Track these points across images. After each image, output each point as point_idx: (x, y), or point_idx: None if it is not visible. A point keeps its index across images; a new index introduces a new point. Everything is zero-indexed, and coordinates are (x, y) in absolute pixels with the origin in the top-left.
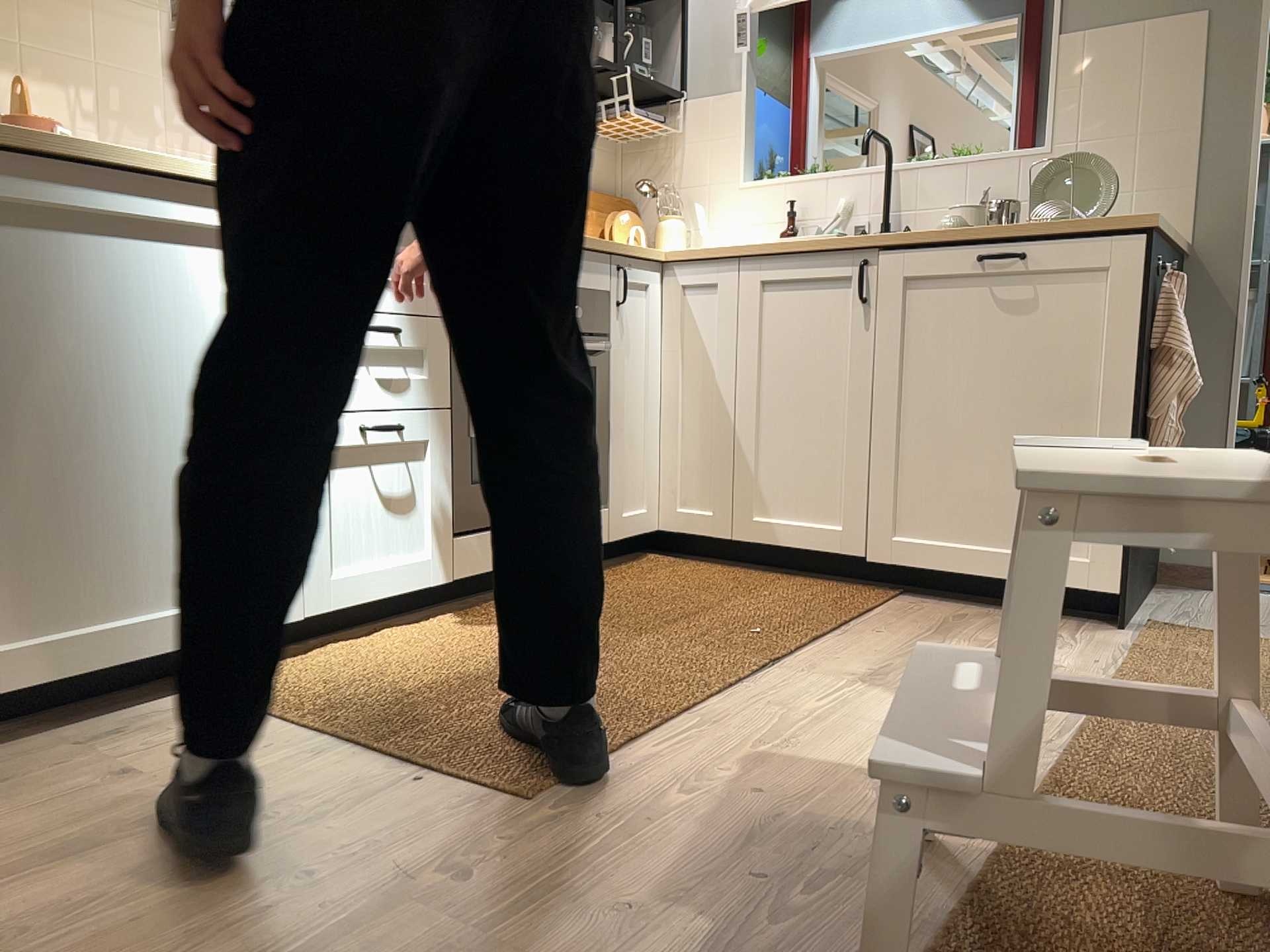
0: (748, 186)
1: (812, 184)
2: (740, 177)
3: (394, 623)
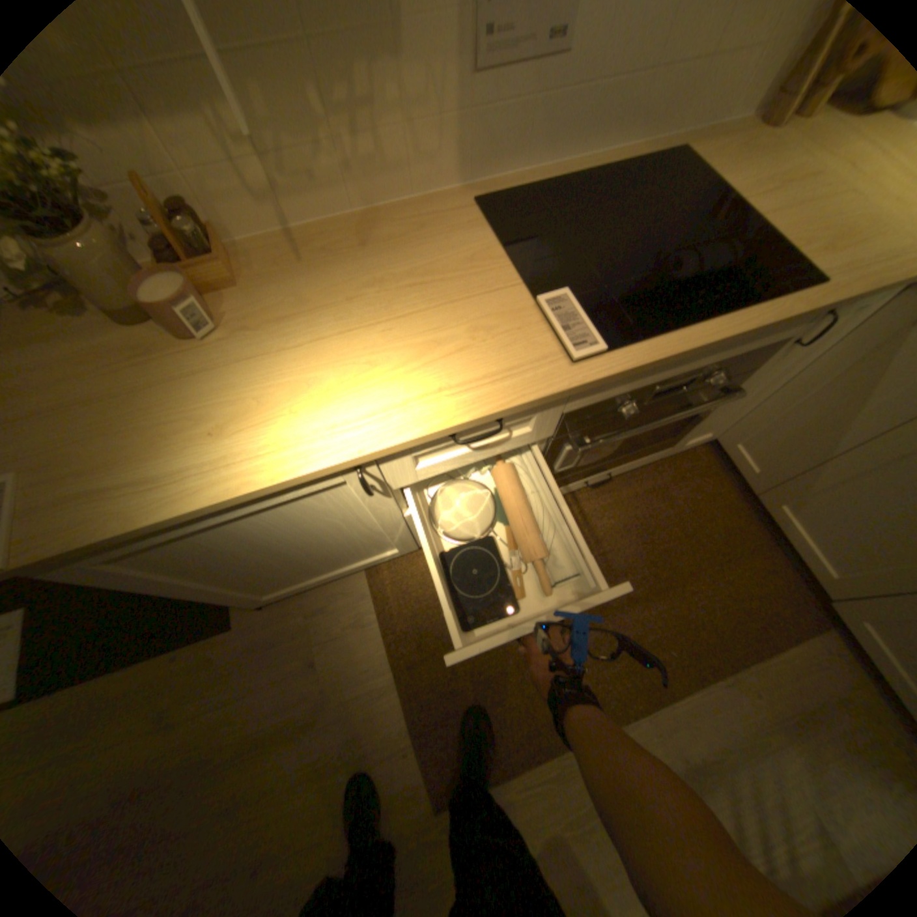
0: None
1: None
2: None
3: None
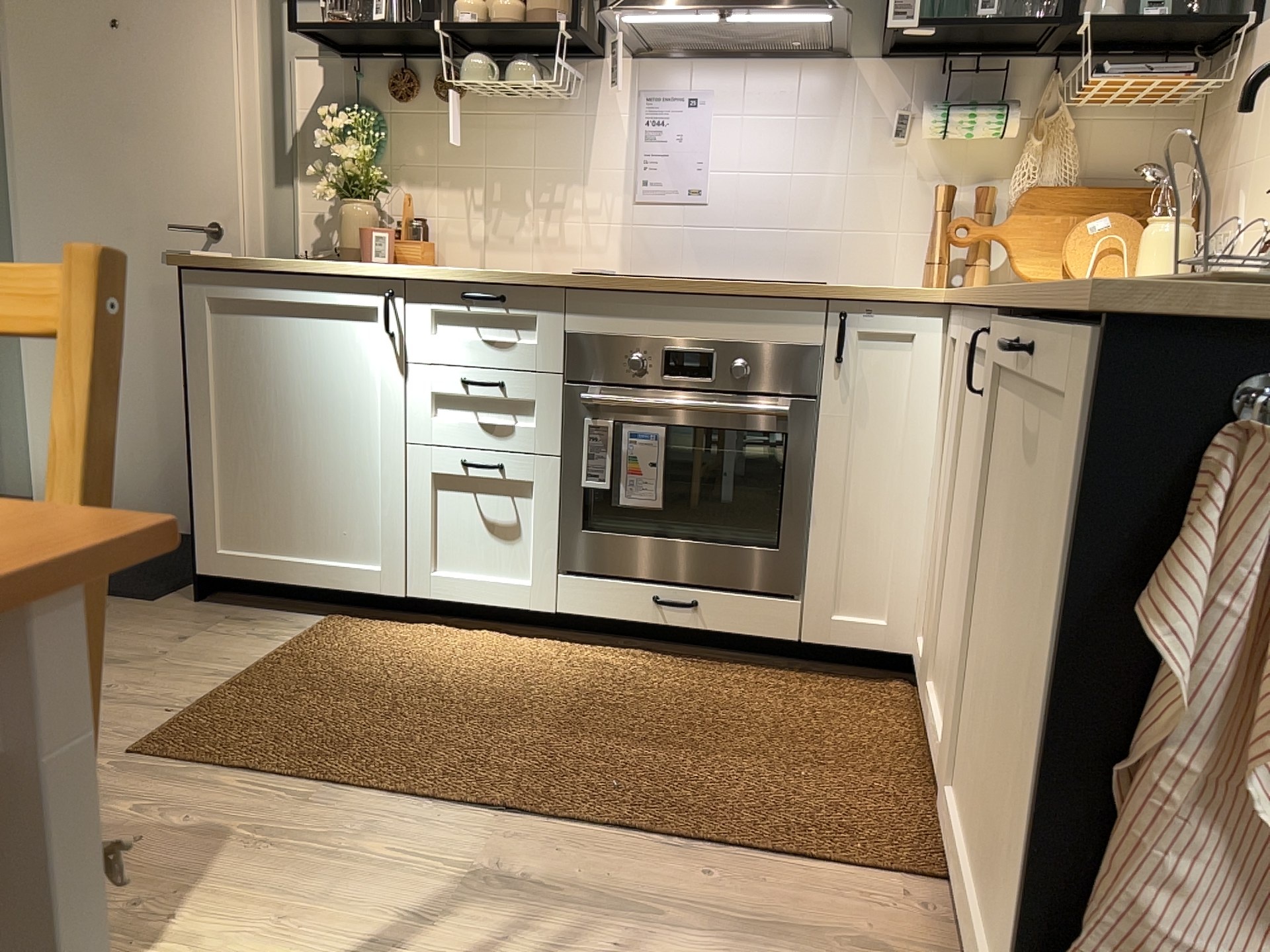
0: None
1: None
2: None
3: (522, 633)
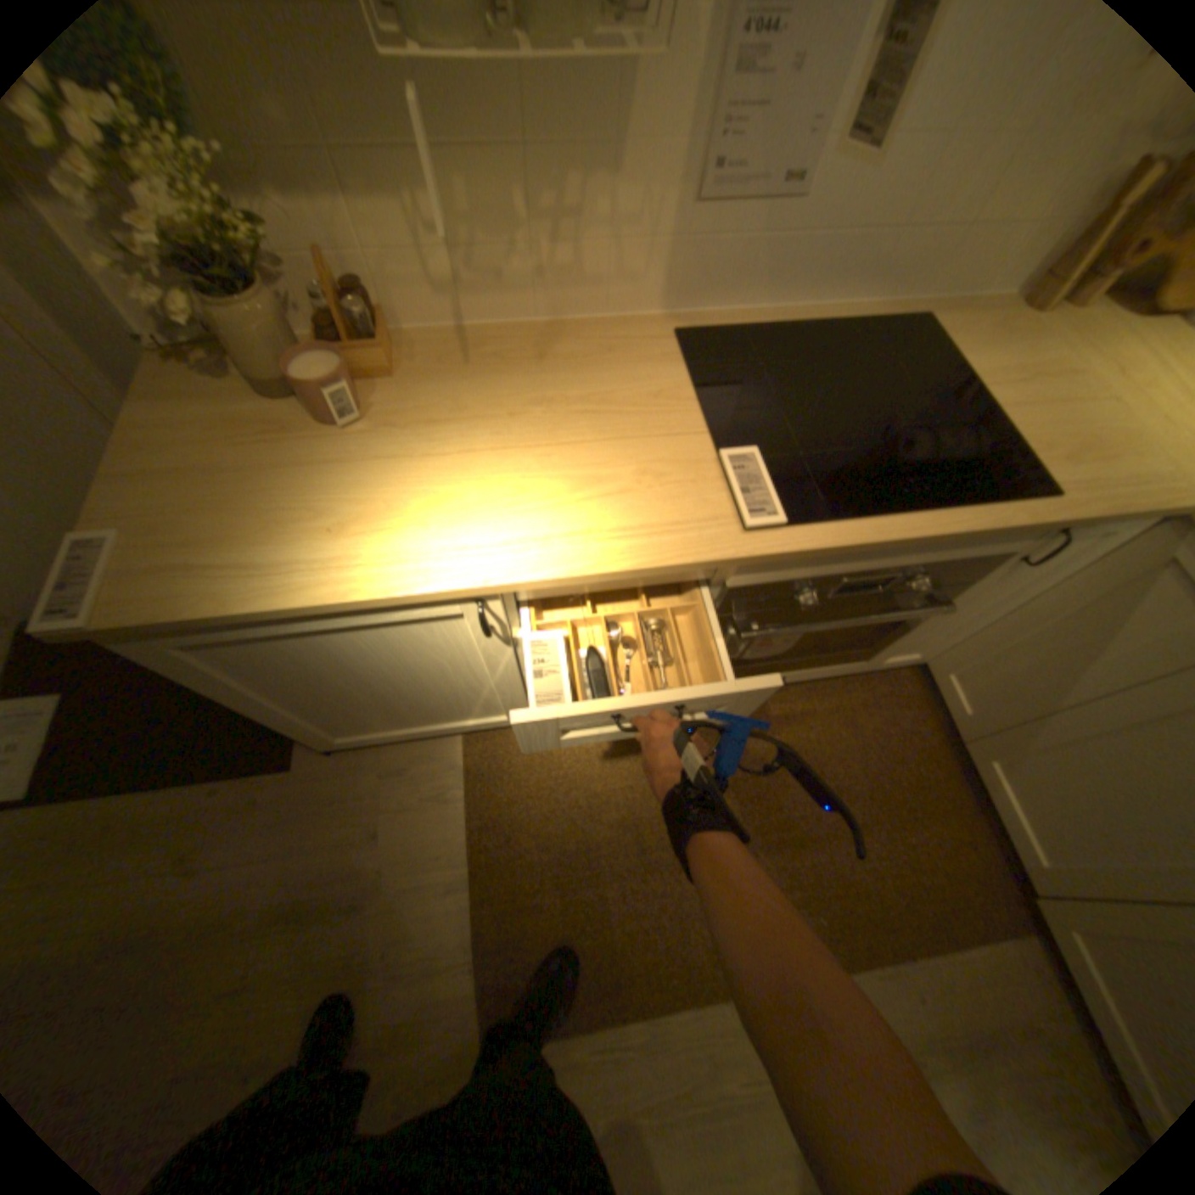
0: None
1: None
2: None
3: None
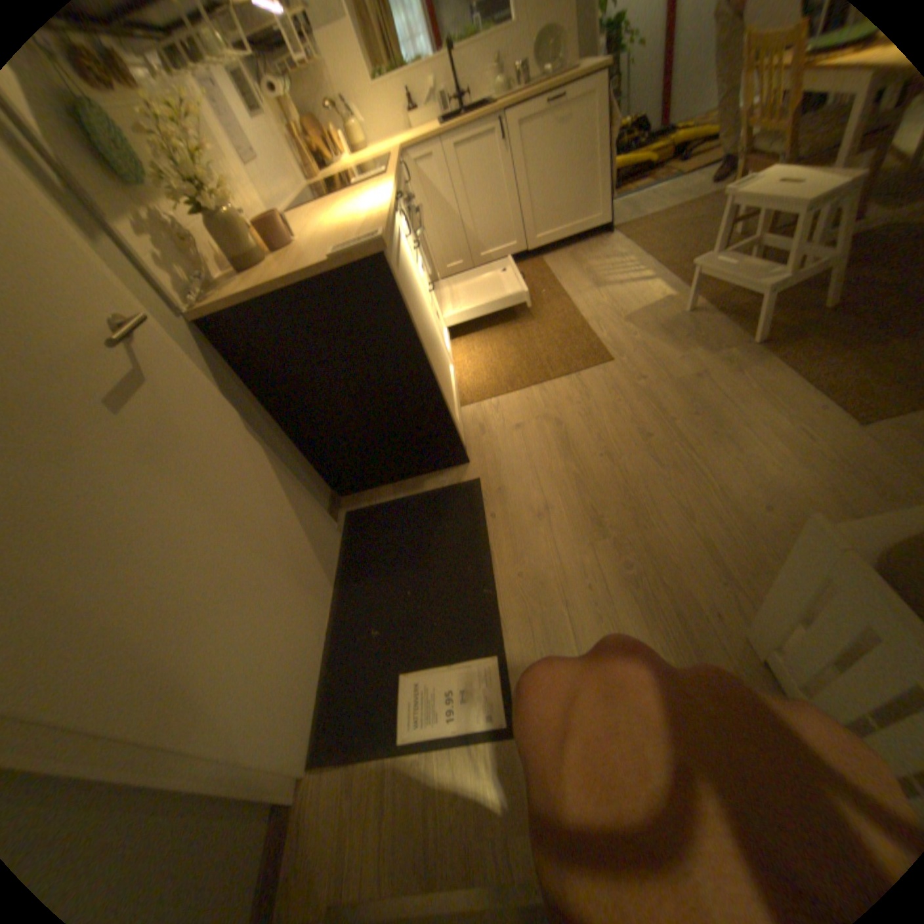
0: (375, 83)
1: (409, 71)
2: (368, 78)
3: None
